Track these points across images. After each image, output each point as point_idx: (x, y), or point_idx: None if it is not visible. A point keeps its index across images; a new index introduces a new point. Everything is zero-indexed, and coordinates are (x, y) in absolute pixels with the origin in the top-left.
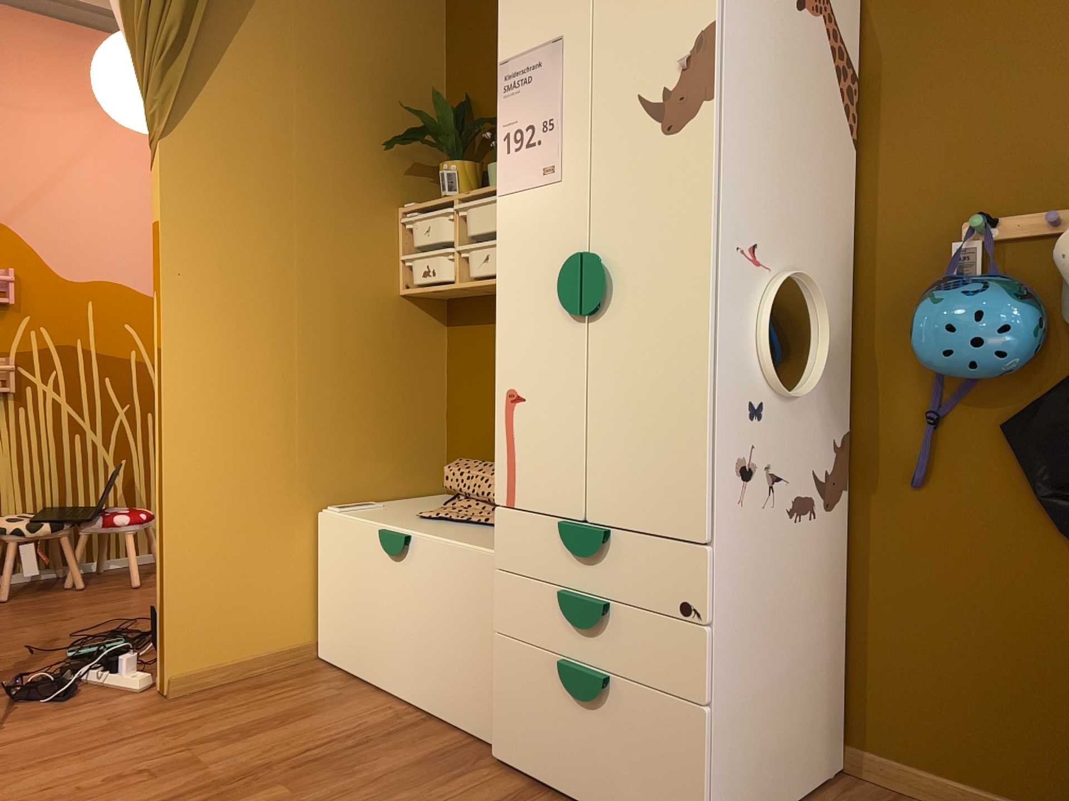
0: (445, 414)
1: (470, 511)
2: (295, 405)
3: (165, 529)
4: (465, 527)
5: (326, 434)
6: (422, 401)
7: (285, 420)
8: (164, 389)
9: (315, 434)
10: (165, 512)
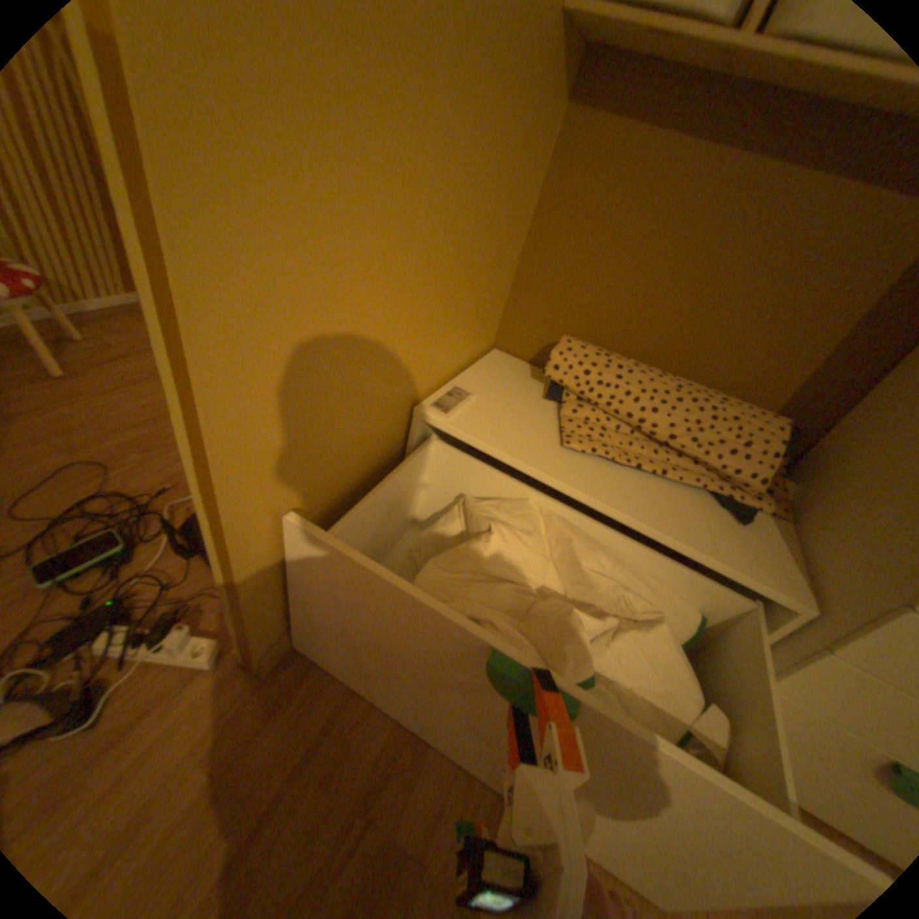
0: (521, 249)
1: (611, 433)
2: (413, 253)
3: (229, 533)
4: (648, 485)
5: (434, 300)
6: (515, 234)
7: (398, 287)
8: (168, 234)
9: (425, 304)
10: (224, 511)
